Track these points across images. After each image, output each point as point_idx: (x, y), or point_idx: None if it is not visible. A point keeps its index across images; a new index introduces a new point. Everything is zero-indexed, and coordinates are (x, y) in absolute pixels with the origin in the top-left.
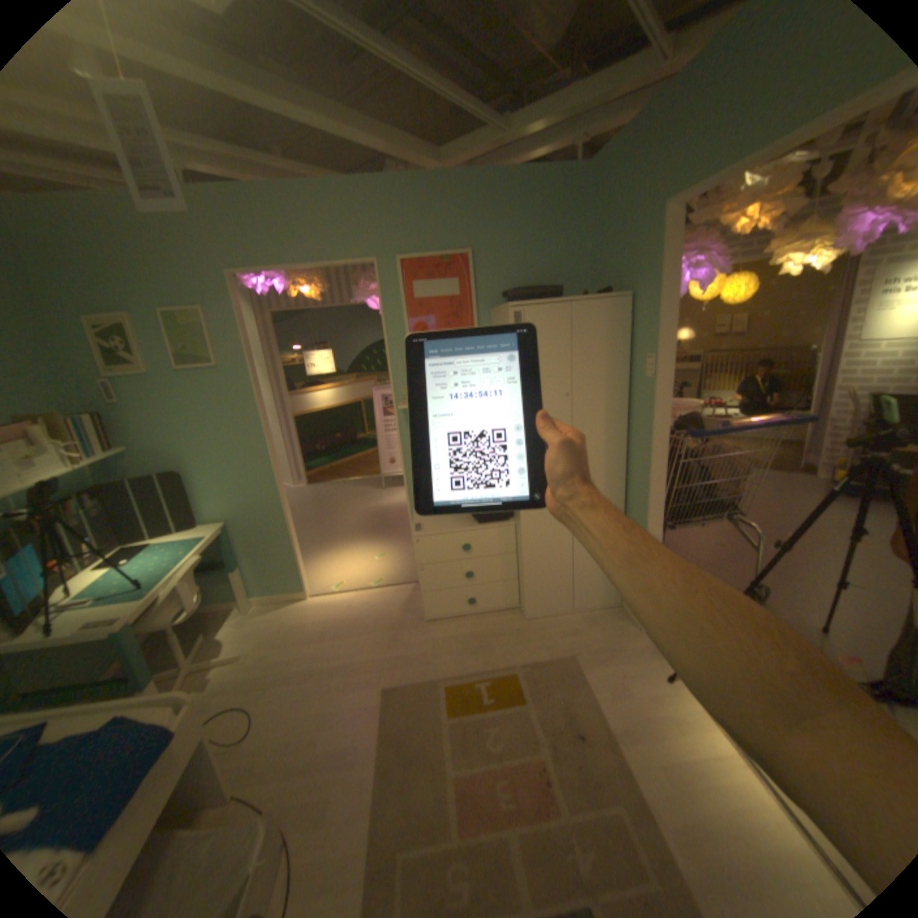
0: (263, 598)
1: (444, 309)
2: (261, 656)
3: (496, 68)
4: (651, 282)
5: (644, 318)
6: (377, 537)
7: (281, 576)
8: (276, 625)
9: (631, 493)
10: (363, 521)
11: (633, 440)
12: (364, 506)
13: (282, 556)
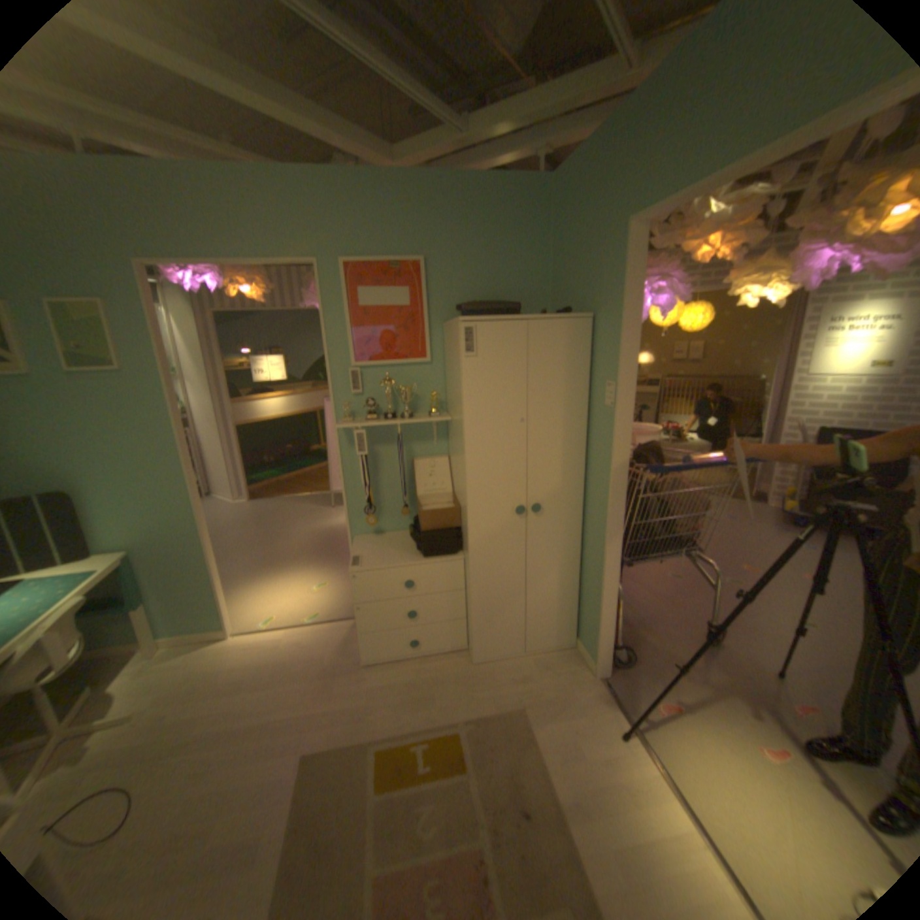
0: (174, 638)
1: (393, 319)
2: (161, 713)
3: (459, 69)
4: (613, 304)
5: (605, 342)
6: (319, 563)
7: (197, 612)
8: (185, 672)
9: (588, 528)
10: (305, 544)
11: (592, 471)
12: (309, 526)
13: (198, 589)
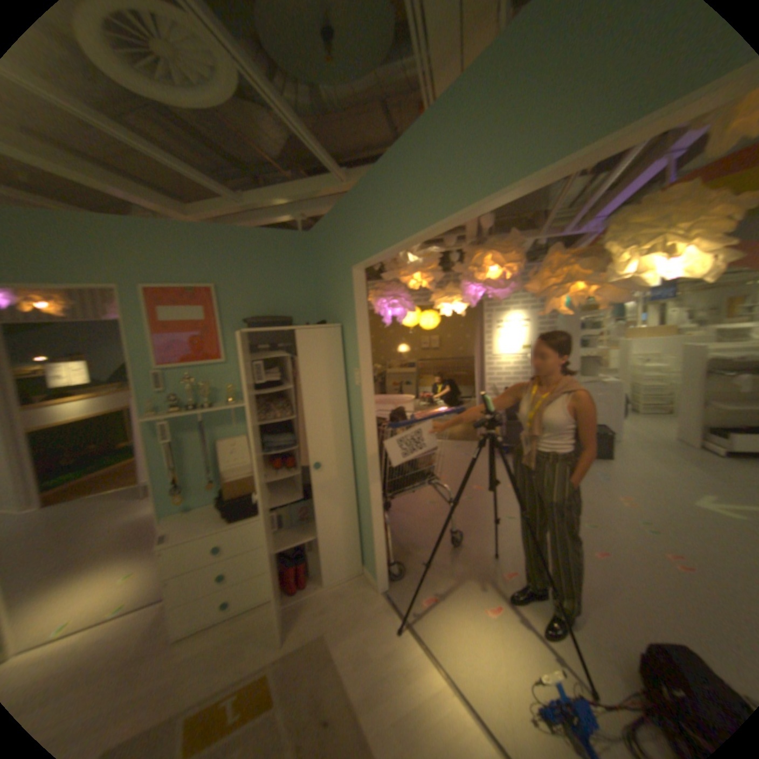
0: None
1: (188, 331)
2: None
3: (235, 160)
4: (350, 319)
5: (349, 343)
6: (123, 558)
7: None
8: None
9: (357, 476)
10: (107, 543)
11: (353, 433)
12: (112, 523)
13: None
